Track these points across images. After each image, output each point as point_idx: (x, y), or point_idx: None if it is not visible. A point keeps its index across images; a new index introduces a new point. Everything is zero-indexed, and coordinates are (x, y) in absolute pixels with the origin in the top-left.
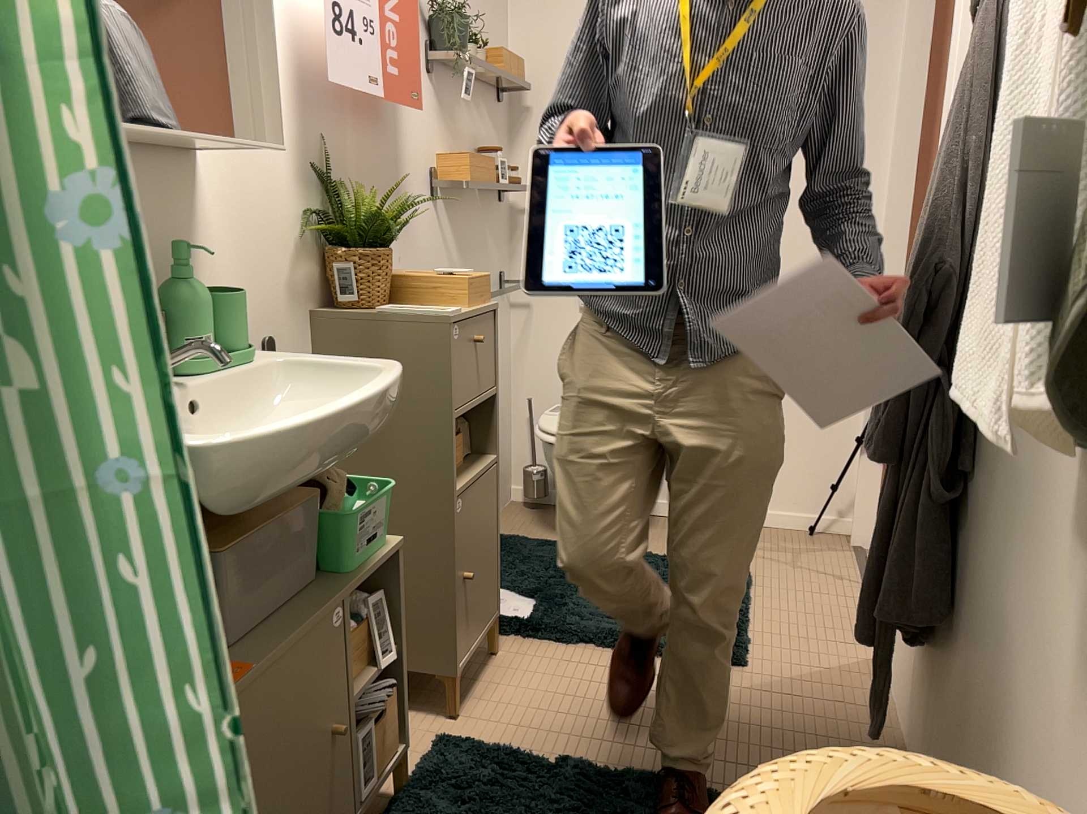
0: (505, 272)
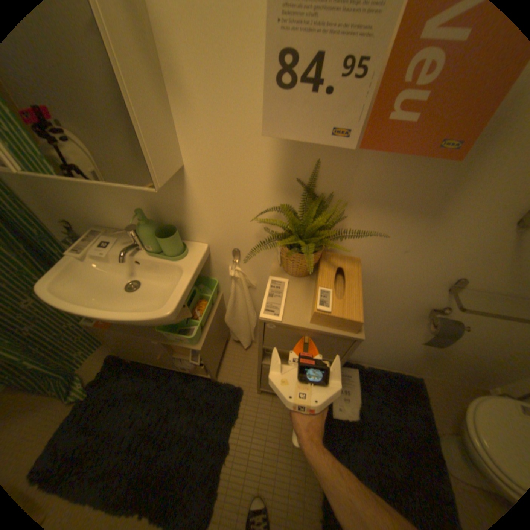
0: None
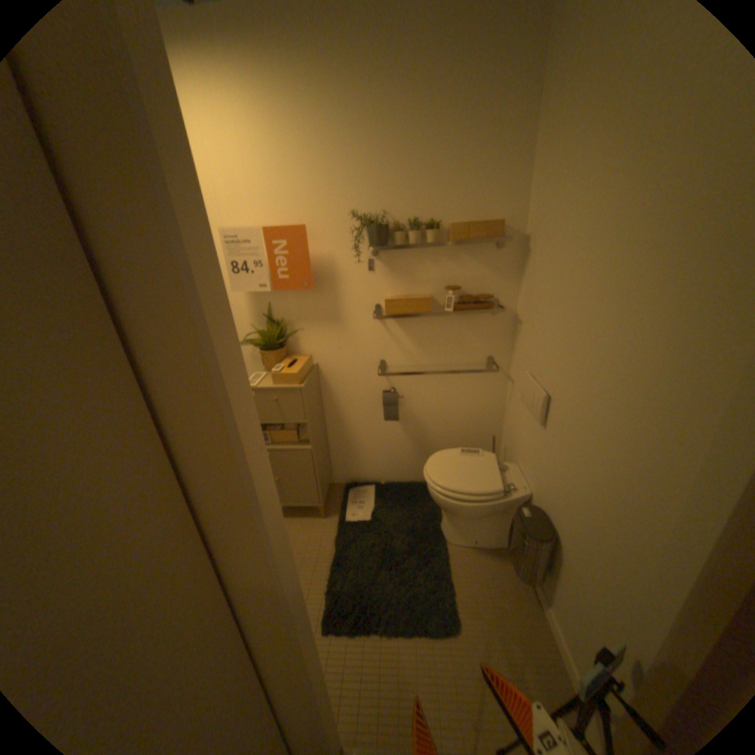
0: (497, 355)
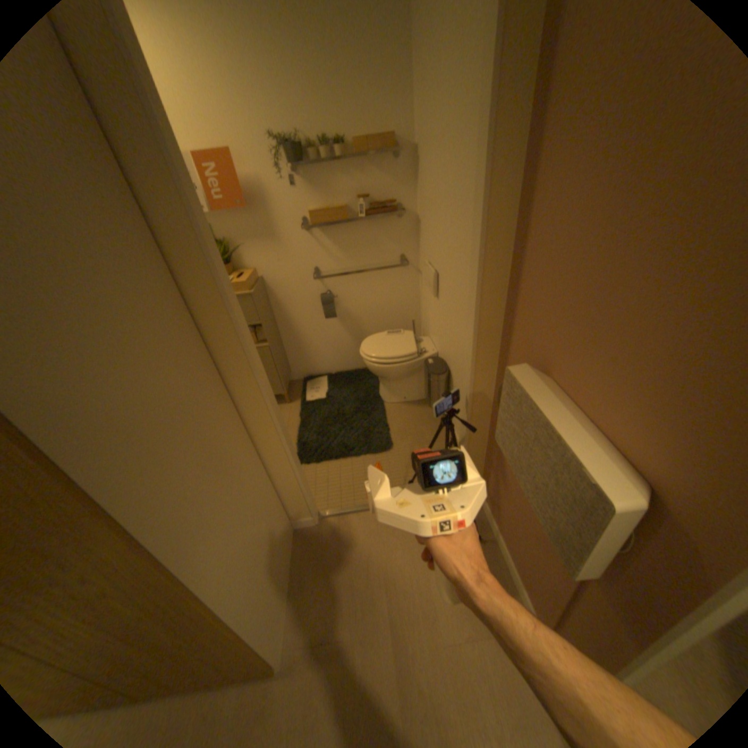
0: (407, 253)
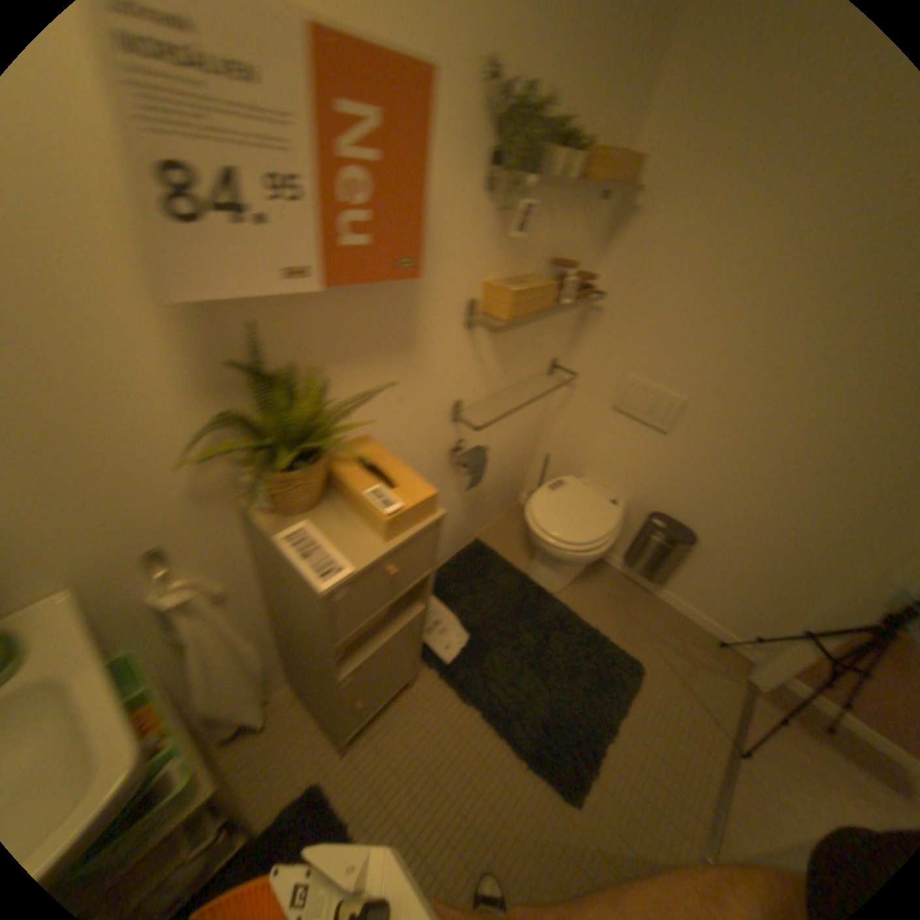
0: (560, 355)
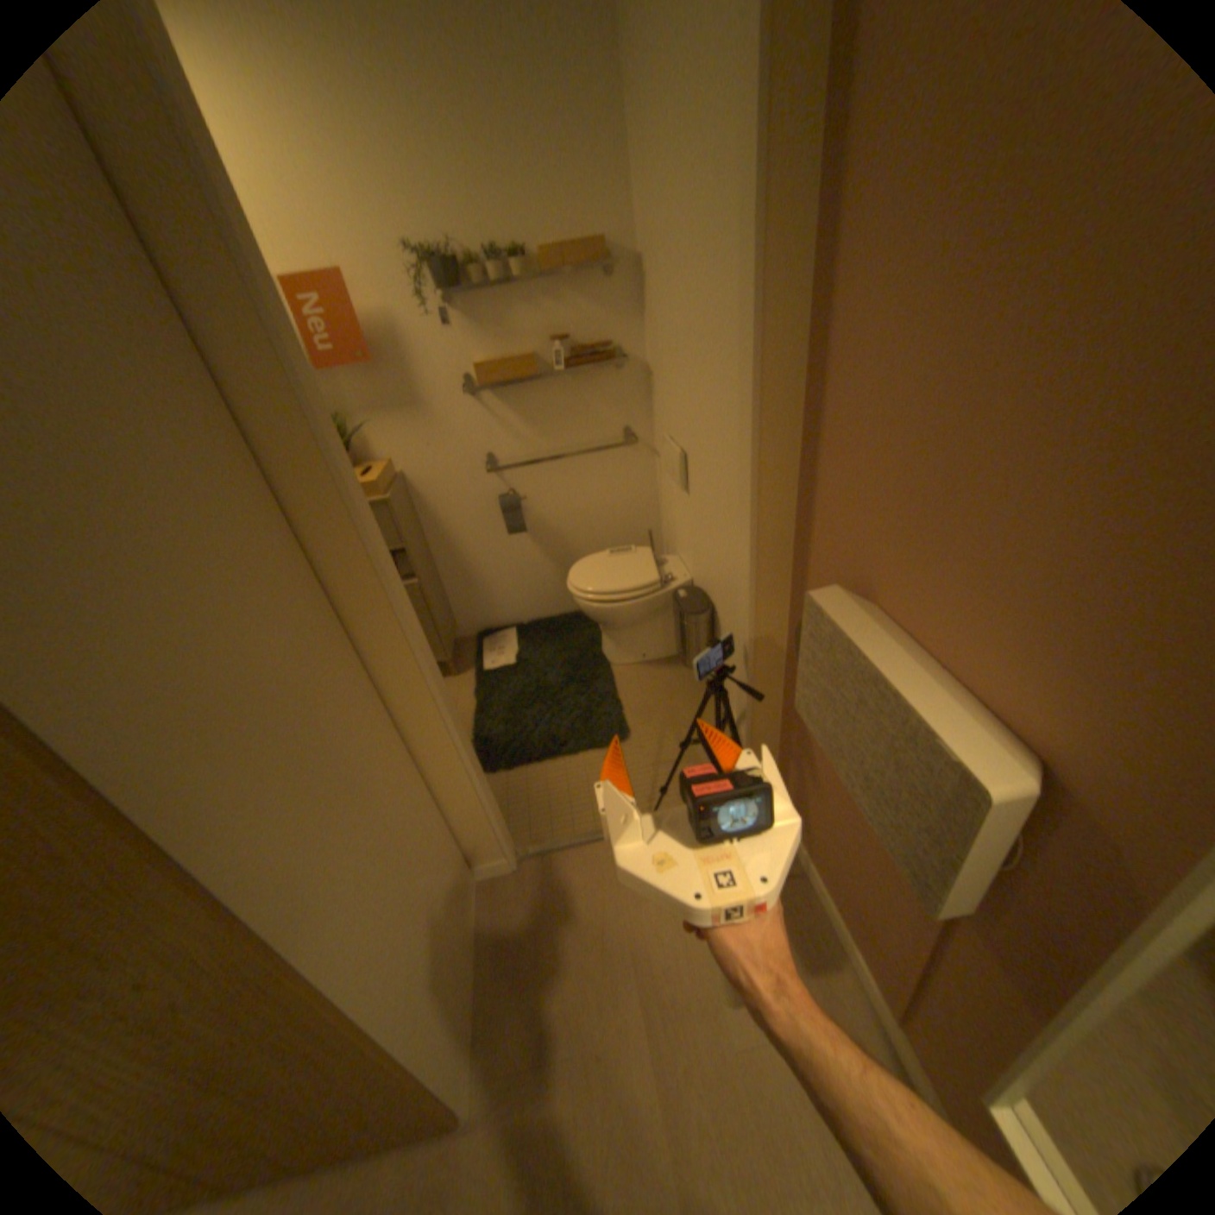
0: (633, 425)
